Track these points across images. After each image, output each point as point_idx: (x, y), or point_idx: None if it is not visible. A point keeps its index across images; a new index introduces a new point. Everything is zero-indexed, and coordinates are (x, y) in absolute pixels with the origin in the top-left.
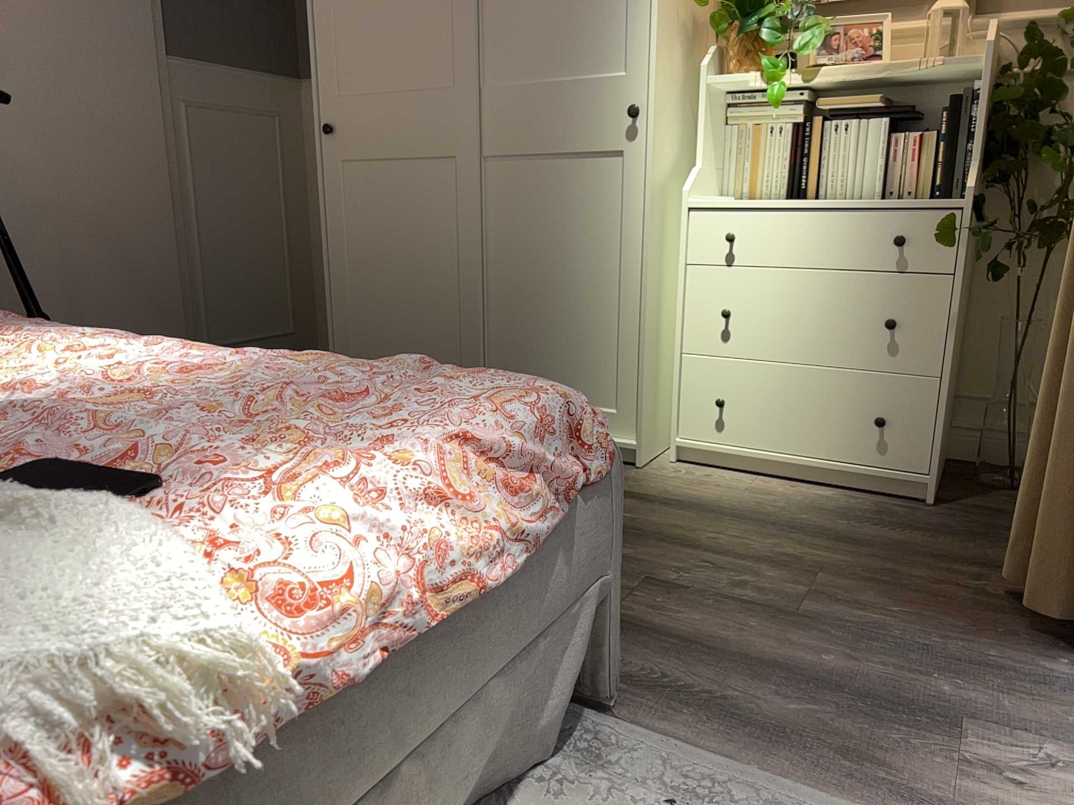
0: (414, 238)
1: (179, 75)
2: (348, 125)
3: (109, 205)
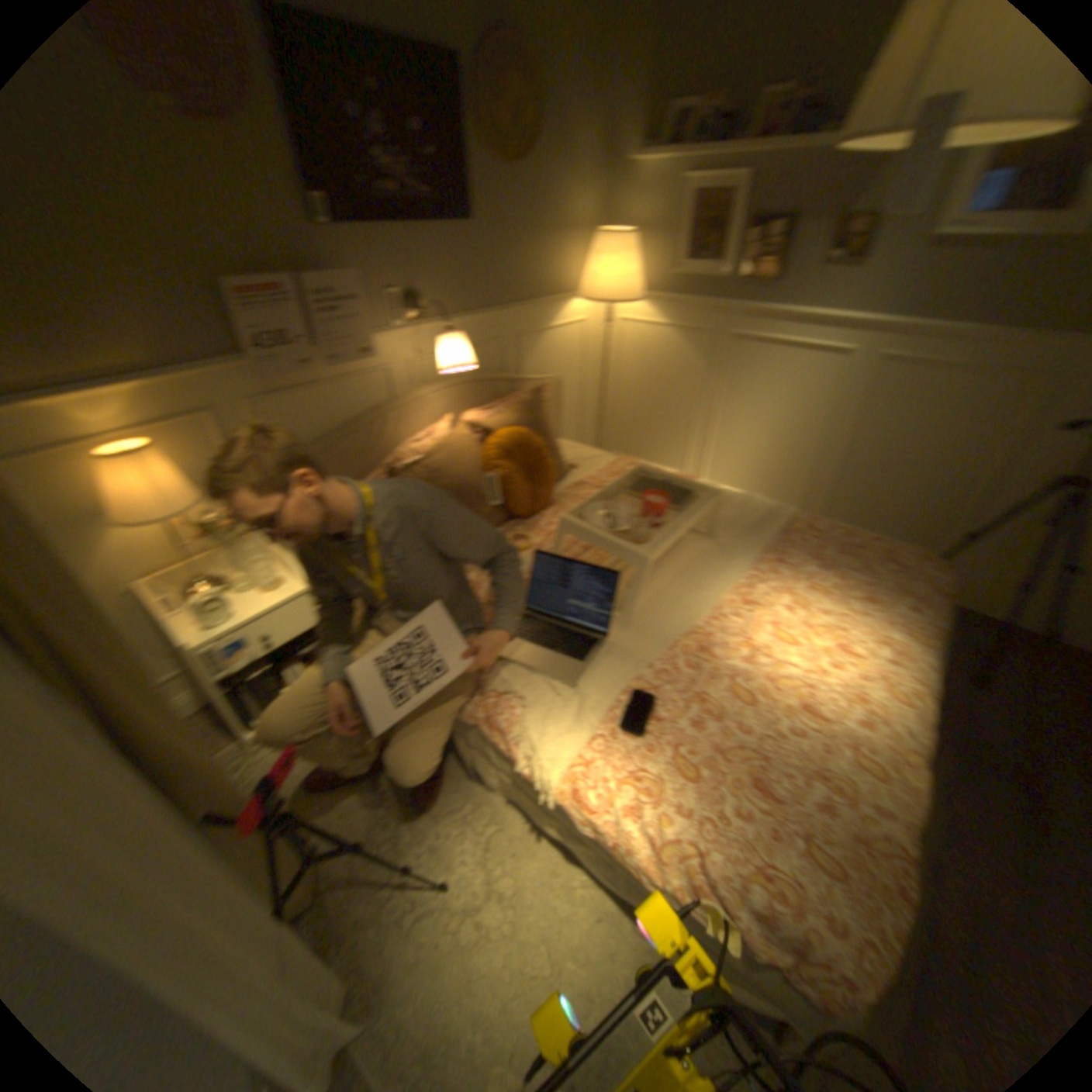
0: None
1: None
2: None
3: None
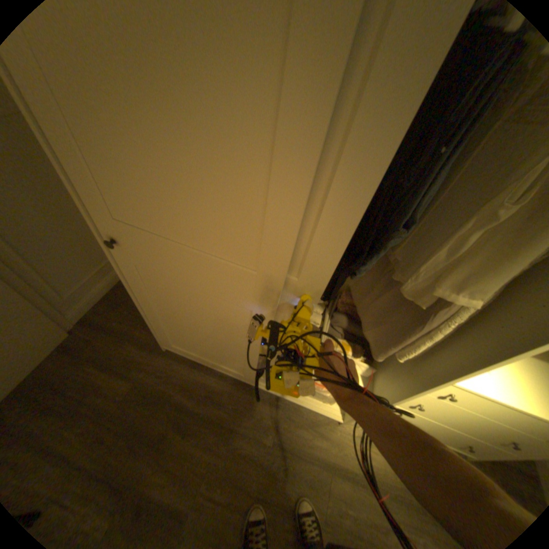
0: (211, 323)
1: None
2: (132, 244)
3: None
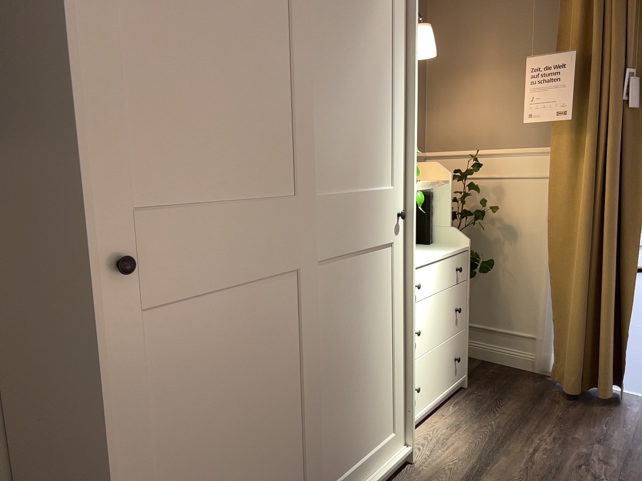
0: (253, 377)
1: None
2: (155, 250)
3: None
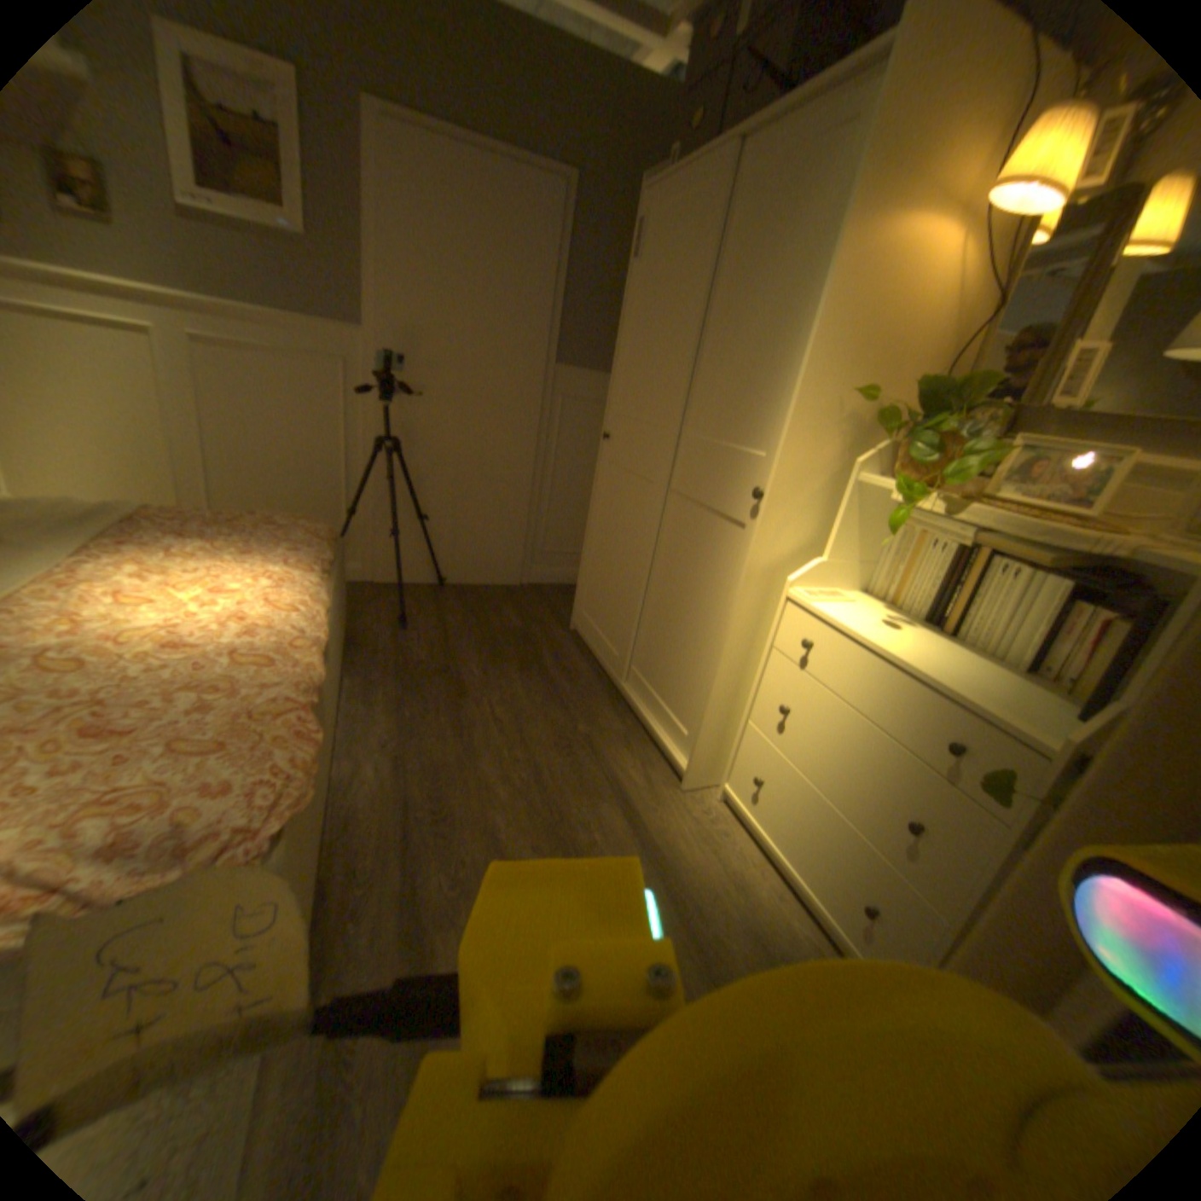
0: (623, 532)
1: (559, 374)
2: (614, 435)
3: (487, 454)
